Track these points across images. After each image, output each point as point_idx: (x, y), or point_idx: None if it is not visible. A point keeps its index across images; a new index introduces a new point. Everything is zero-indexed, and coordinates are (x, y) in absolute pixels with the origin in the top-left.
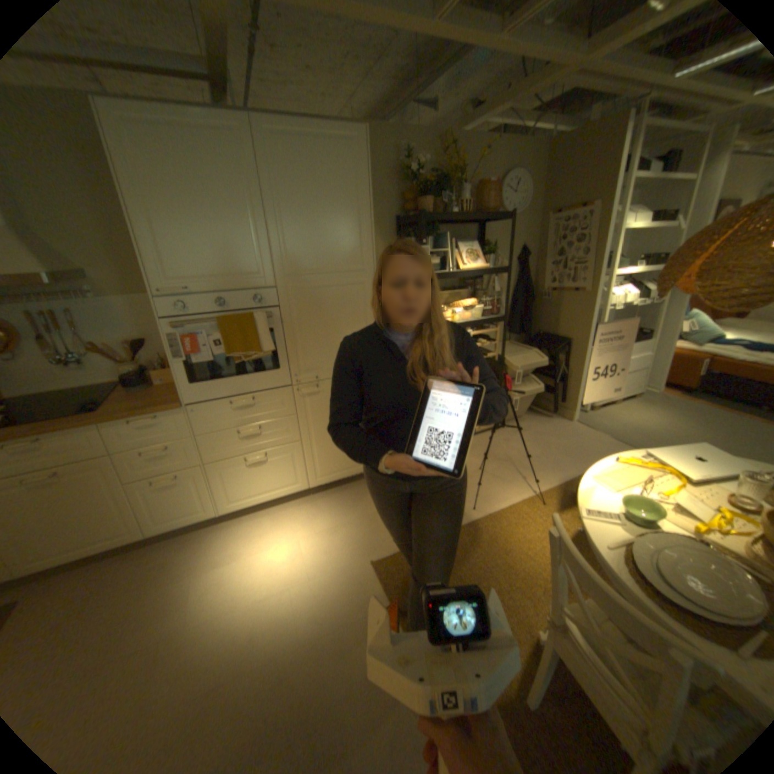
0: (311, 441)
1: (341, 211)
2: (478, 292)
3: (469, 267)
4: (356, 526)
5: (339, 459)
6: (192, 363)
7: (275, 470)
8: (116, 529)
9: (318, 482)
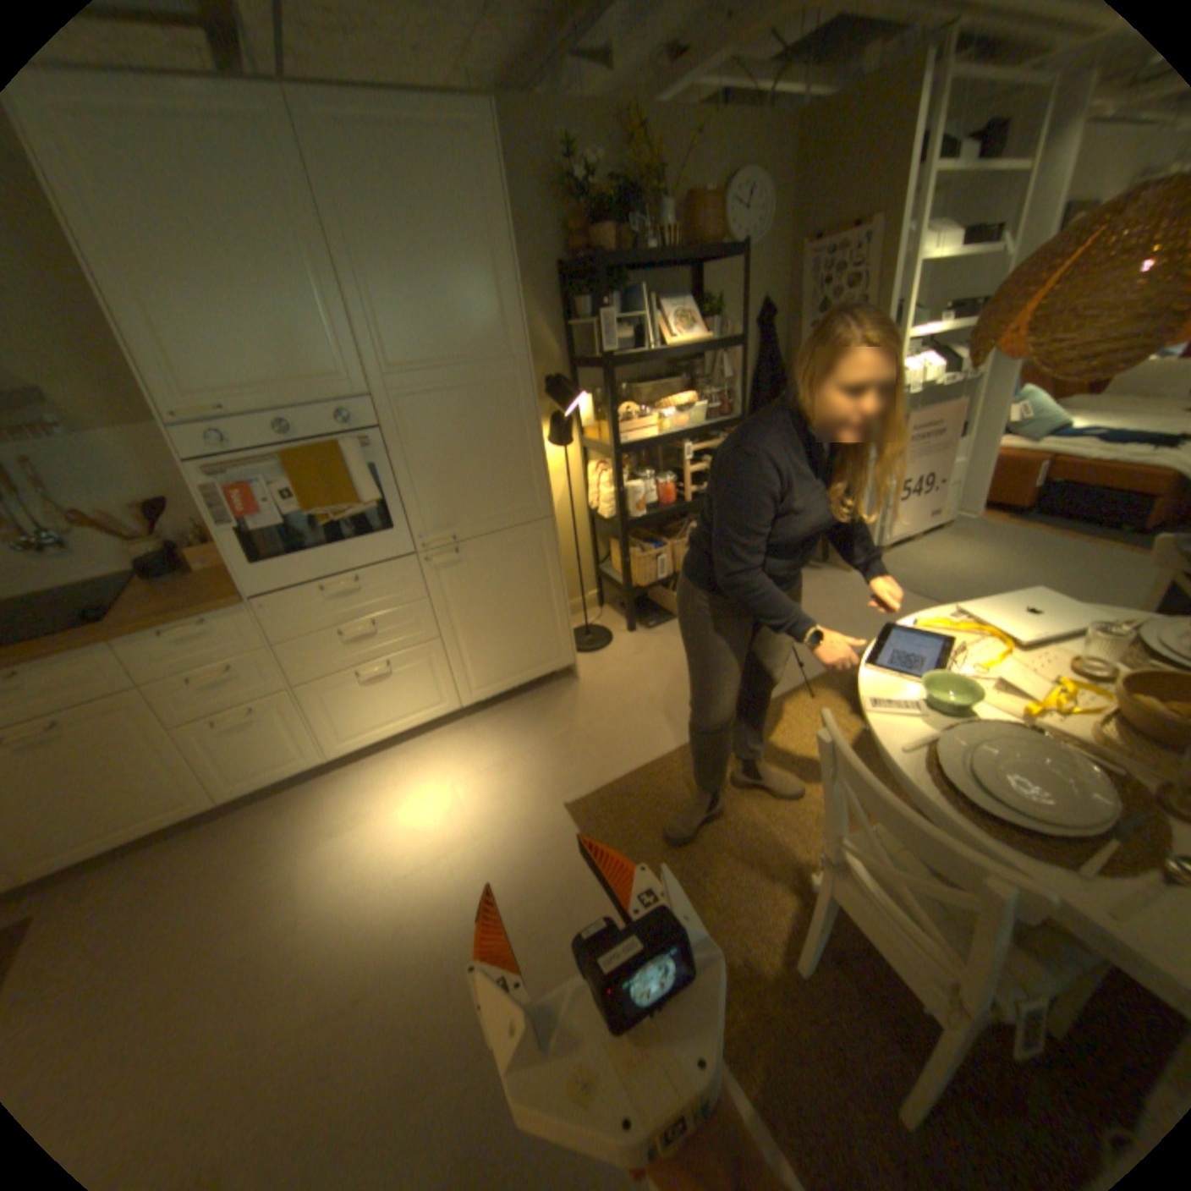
0: (457, 636)
1: (463, 257)
2: (697, 380)
3: (680, 340)
4: (538, 756)
5: (502, 659)
6: (249, 531)
7: (405, 686)
8: (168, 797)
9: (474, 698)
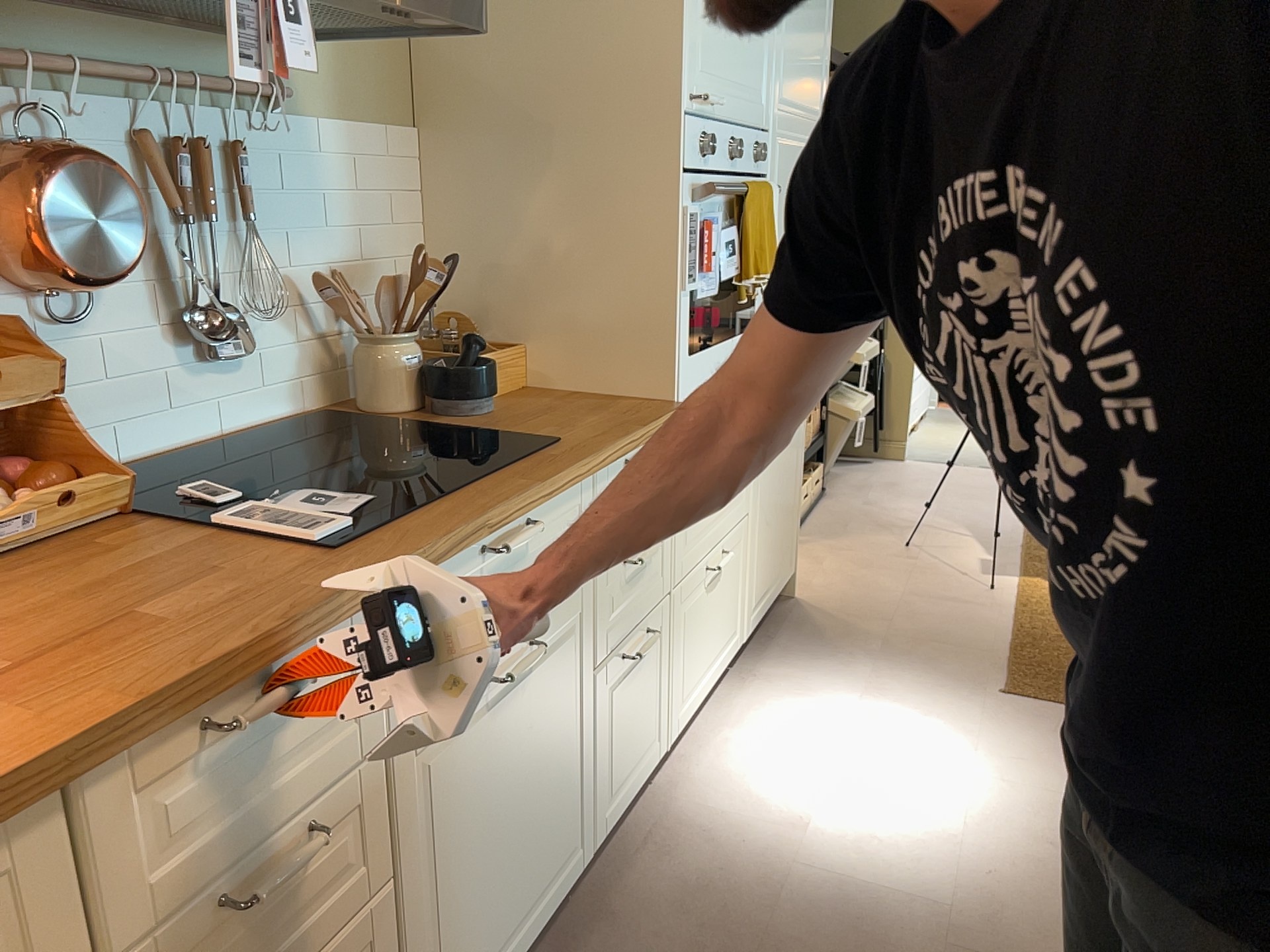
0: (758, 512)
1: None
2: None
3: None
4: (891, 668)
5: (771, 557)
6: (696, 299)
7: (726, 595)
8: (568, 831)
9: (752, 624)
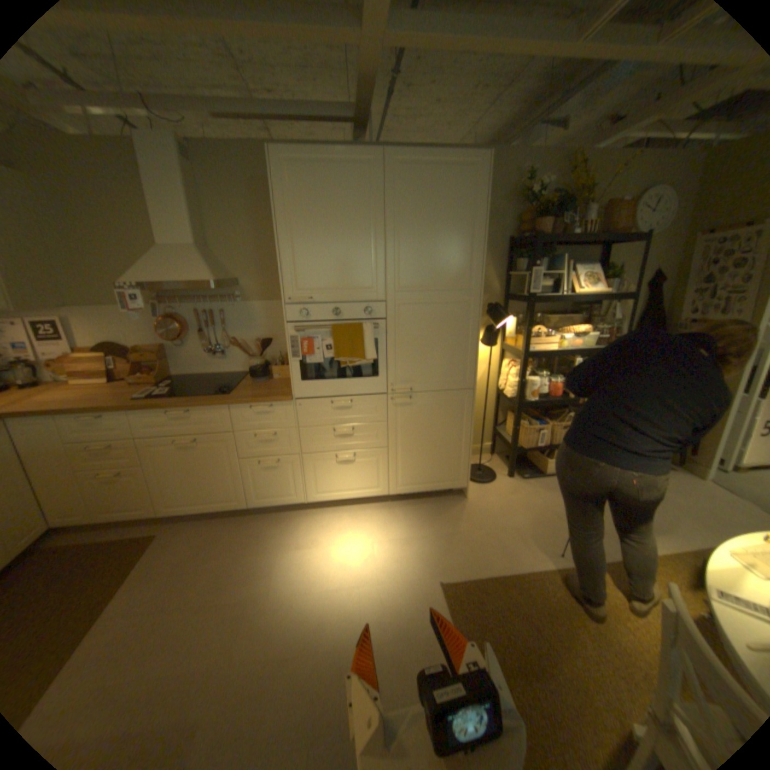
0: (397, 449)
1: (455, 232)
2: (594, 318)
3: (587, 291)
4: (430, 543)
5: (421, 472)
6: (306, 363)
7: (360, 471)
8: (228, 495)
9: (398, 491)
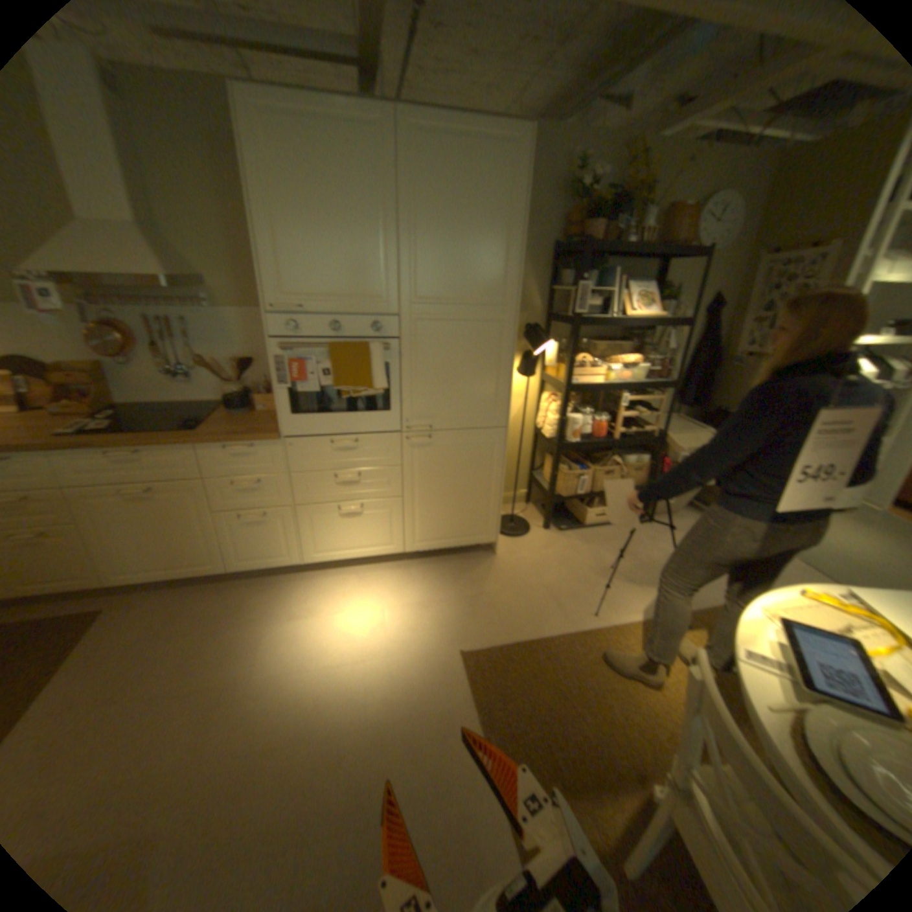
0: (413, 499)
1: (486, 230)
2: (645, 346)
3: (638, 313)
4: (449, 606)
5: (442, 524)
6: (295, 392)
7: (368, 525)
8: (198, 558)
9: (414, 547)
